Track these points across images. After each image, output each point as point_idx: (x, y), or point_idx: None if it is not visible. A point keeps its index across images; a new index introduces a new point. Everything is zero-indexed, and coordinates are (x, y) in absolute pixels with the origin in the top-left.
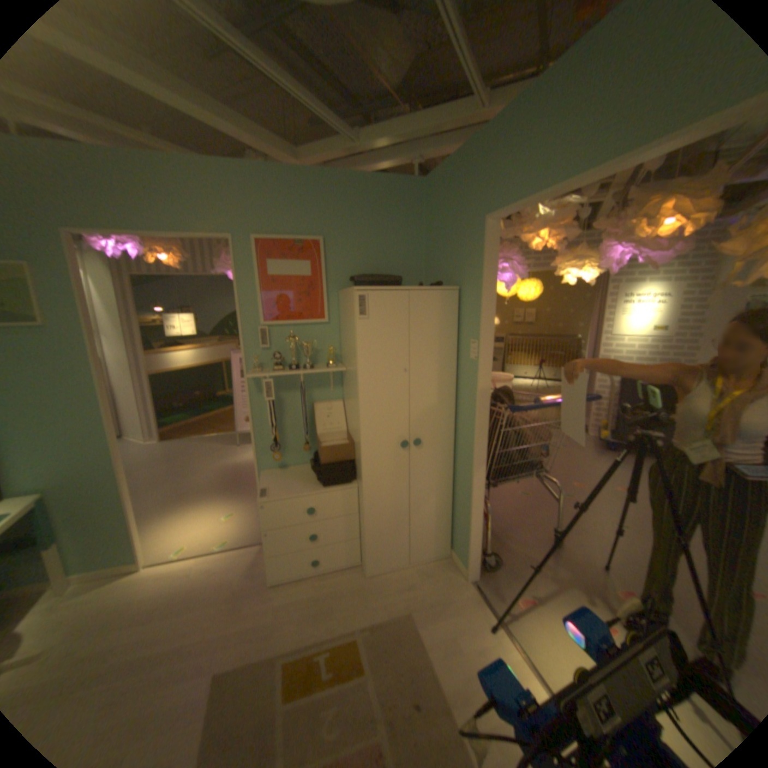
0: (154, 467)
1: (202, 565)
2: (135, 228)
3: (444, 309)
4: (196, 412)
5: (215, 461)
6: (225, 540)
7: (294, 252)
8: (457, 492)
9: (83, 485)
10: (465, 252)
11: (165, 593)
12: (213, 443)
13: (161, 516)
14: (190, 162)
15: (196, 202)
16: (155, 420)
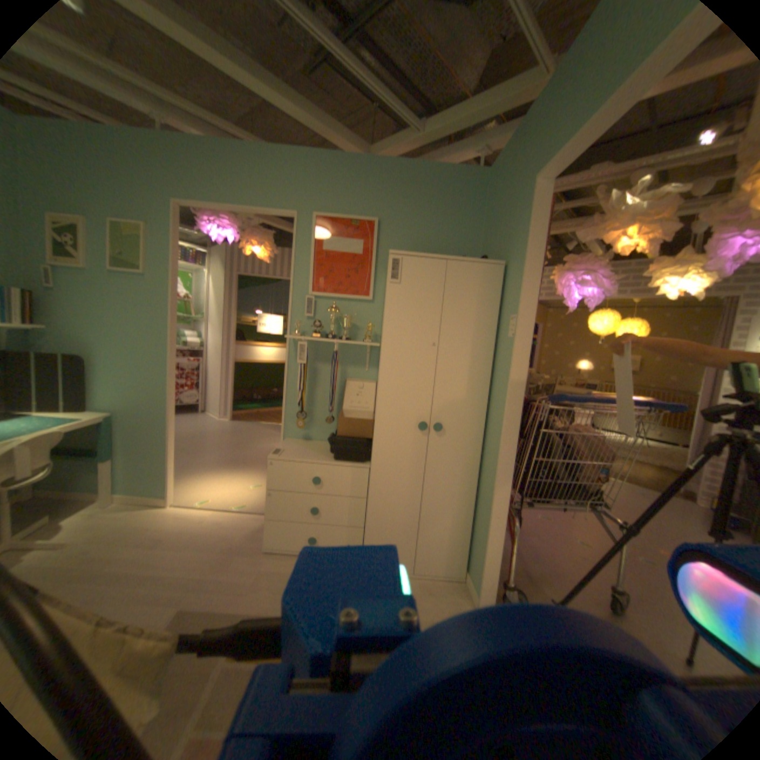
0: (218, 438)
1: (216, 519)
2: (223, 203)
3: (485, 284)
4: (269, 406)
5: (267, 444)
6: (245, 506)
7: (349, 232)
8: (480, 501)
9: (142, 416)
10: (515, 223)
11: (176, 532)
12: (272, 430)
13: (204, 474)
14: (275, 151)
15: (273, 185)
16: (235, 406)
